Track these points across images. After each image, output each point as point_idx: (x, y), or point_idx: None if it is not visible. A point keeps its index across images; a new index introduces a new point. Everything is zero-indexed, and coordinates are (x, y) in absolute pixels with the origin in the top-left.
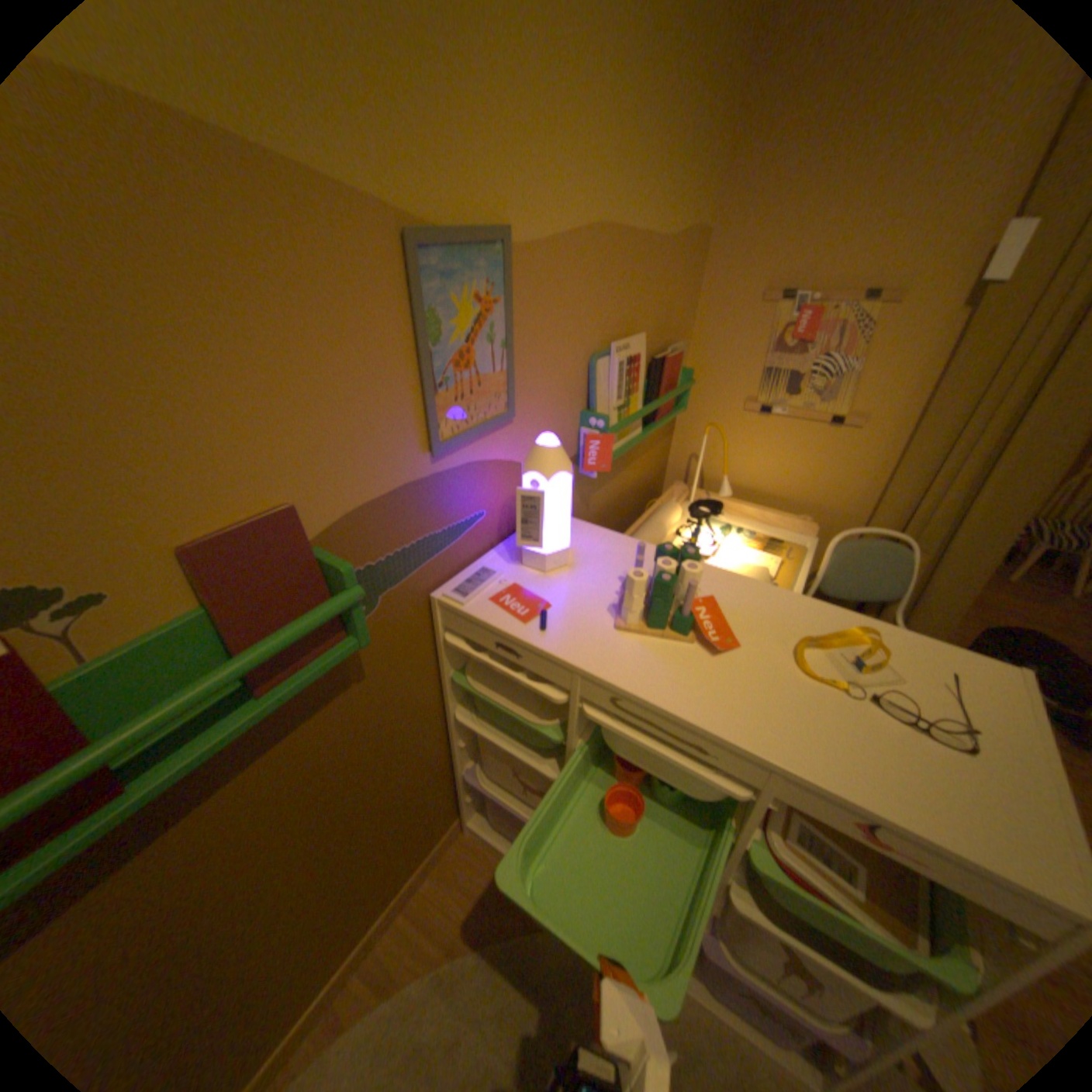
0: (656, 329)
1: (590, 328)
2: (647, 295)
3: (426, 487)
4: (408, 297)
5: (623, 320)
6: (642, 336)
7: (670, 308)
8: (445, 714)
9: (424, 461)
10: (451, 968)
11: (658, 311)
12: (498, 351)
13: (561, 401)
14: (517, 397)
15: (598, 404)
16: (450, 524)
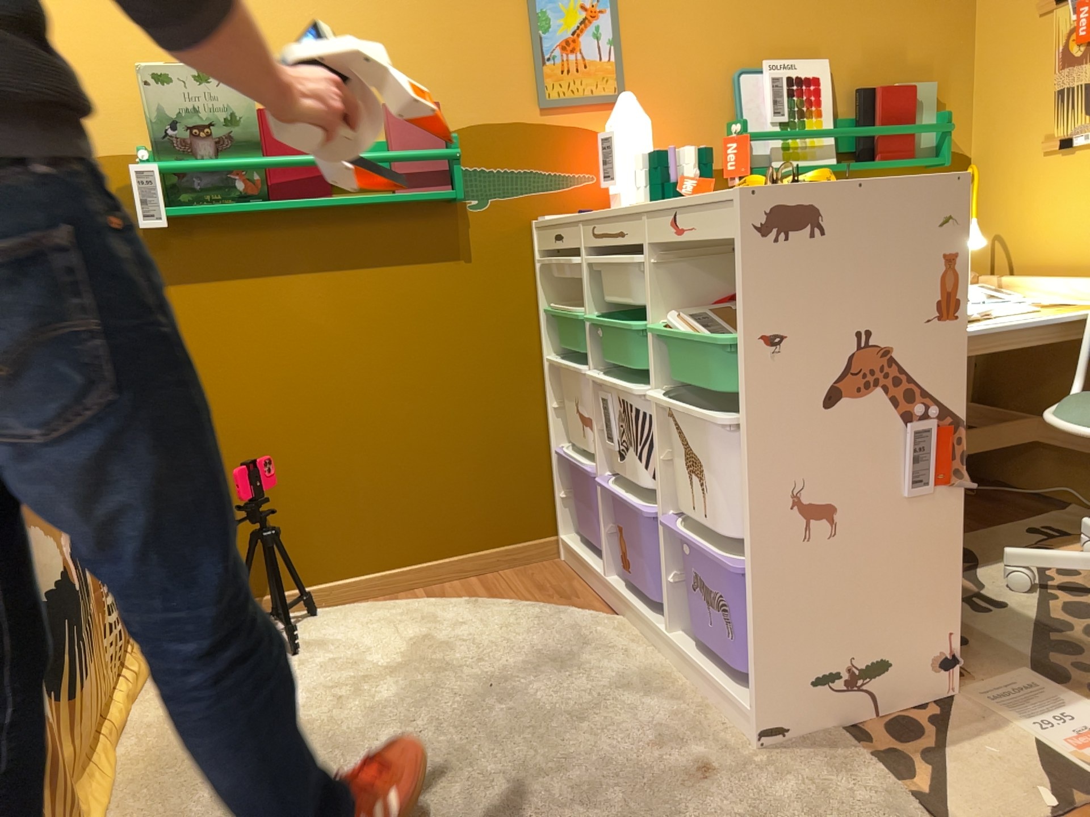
0: (861, 64)
1: (728, 47)
2: (829, 27)
3: (533, 132)
4: (524, 5)
5: (786, 46)
6: (820, 63)
7: (890, 45)
8: (543, 364)
9: (532, 111)
10: (487, 601)
11: (862, 45)
12: (602, 47)
13: (691, 106)
14: (628, 88)
15: (744, 116)
16: (555, 171)
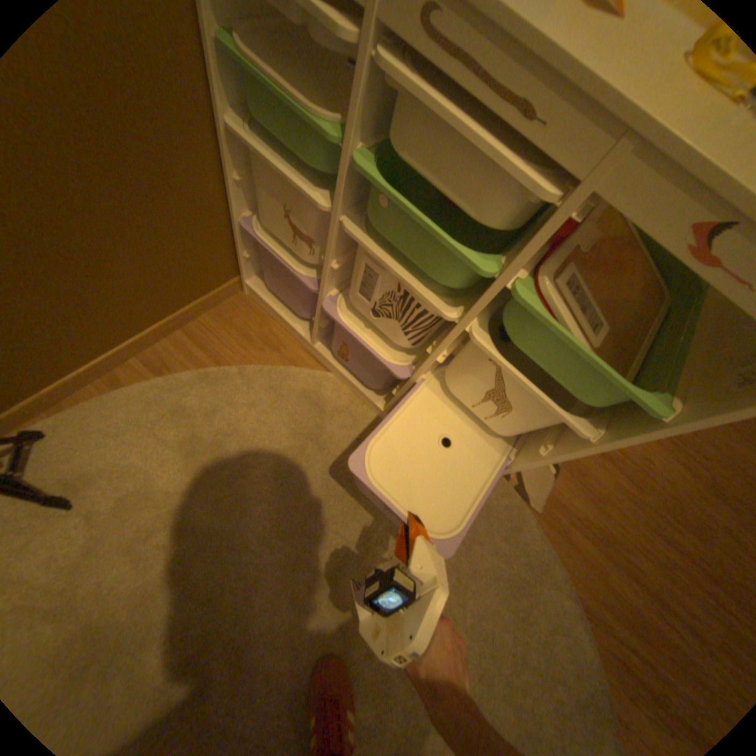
0: None
1: None
2: None
3: None
4: None
5: None
6: None
7: None
8: (214, 120)
9: None
10: (217, 371)
11: None
12: None
13: None
14: None
15: None
16: None
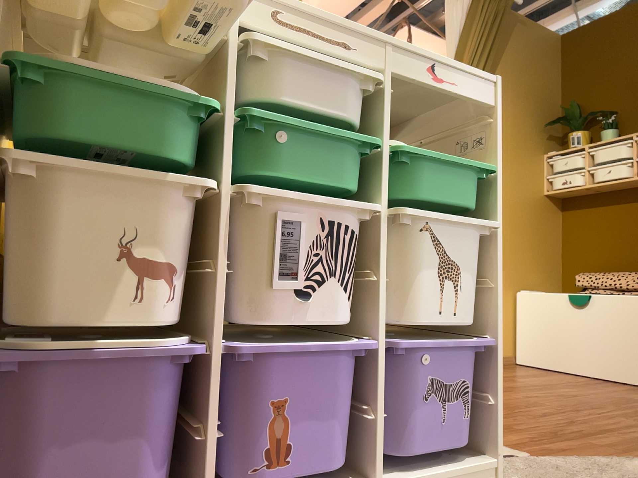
0: None
1: None
2: None
3: None
4: None
5: None
6: None
7: None
8: None
9: None
10: None
11: None
12: None
13: None
14: None
15: None
16: None
